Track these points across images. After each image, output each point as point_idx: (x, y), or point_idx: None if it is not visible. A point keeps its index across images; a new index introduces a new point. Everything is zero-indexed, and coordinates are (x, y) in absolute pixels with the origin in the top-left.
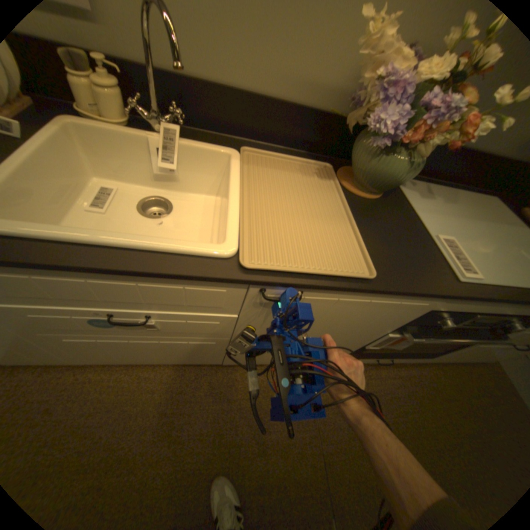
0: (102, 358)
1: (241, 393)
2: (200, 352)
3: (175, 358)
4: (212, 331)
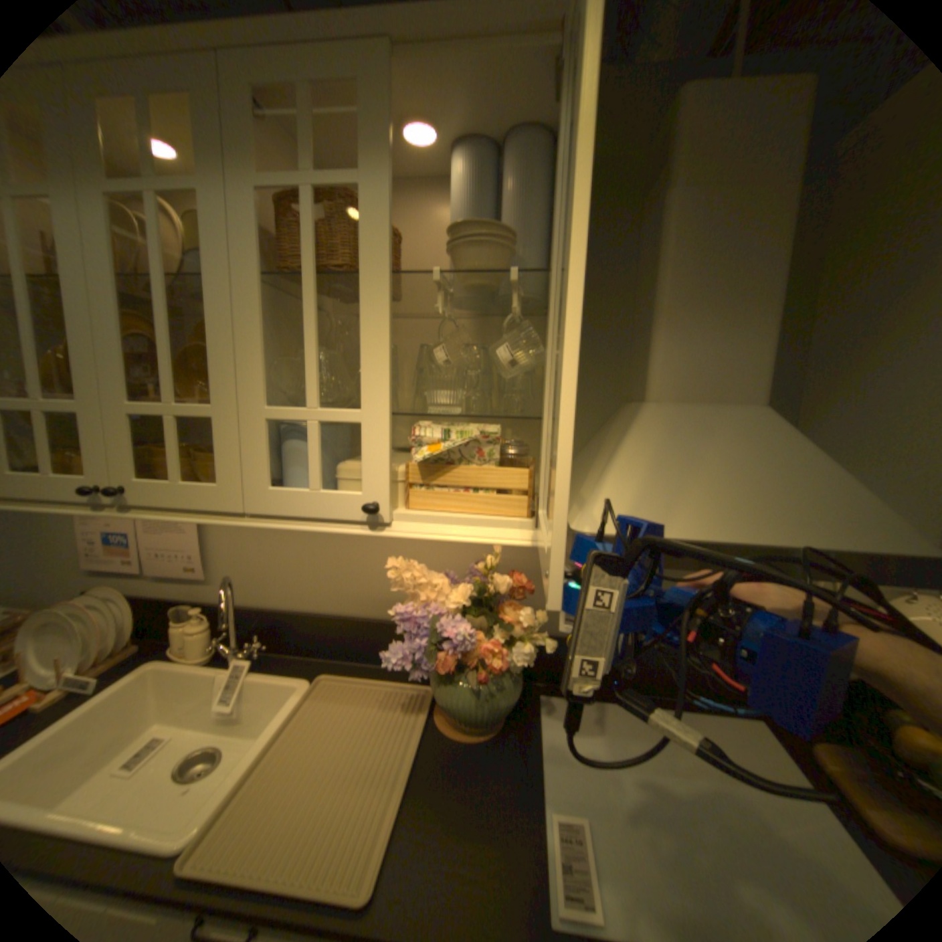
0: None
1: None
2: None
3: None
4: None
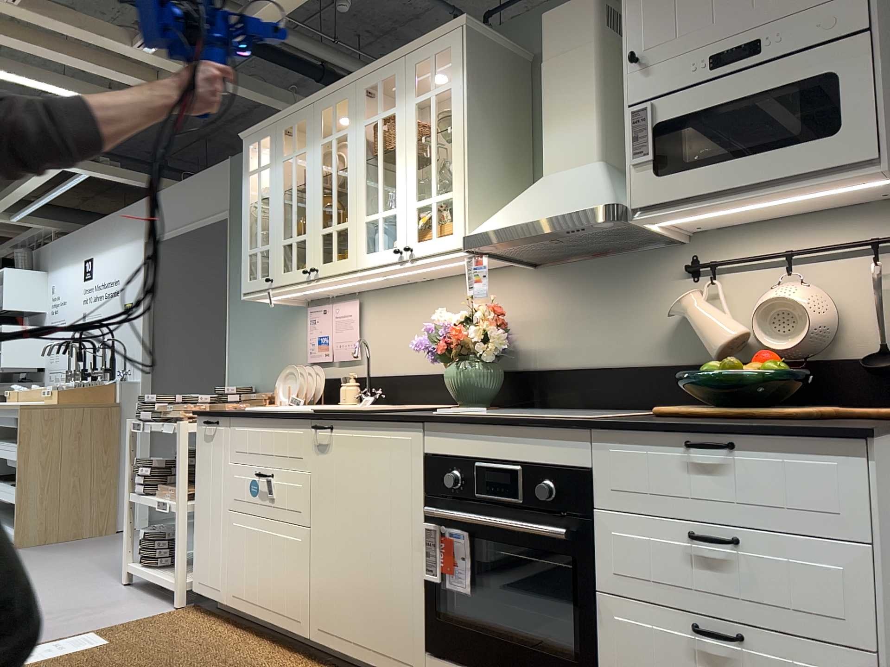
0: (238, 579)
1: None
2: (292, 571)
3: (276, 592)
4: (297, 504)
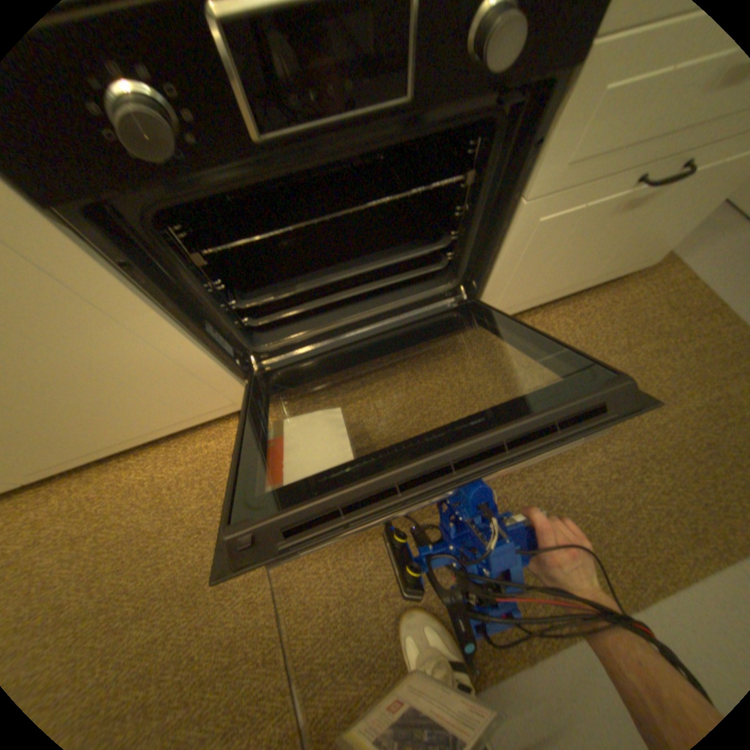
0: None
1: (96, 518)
2: None
3: None
4: None
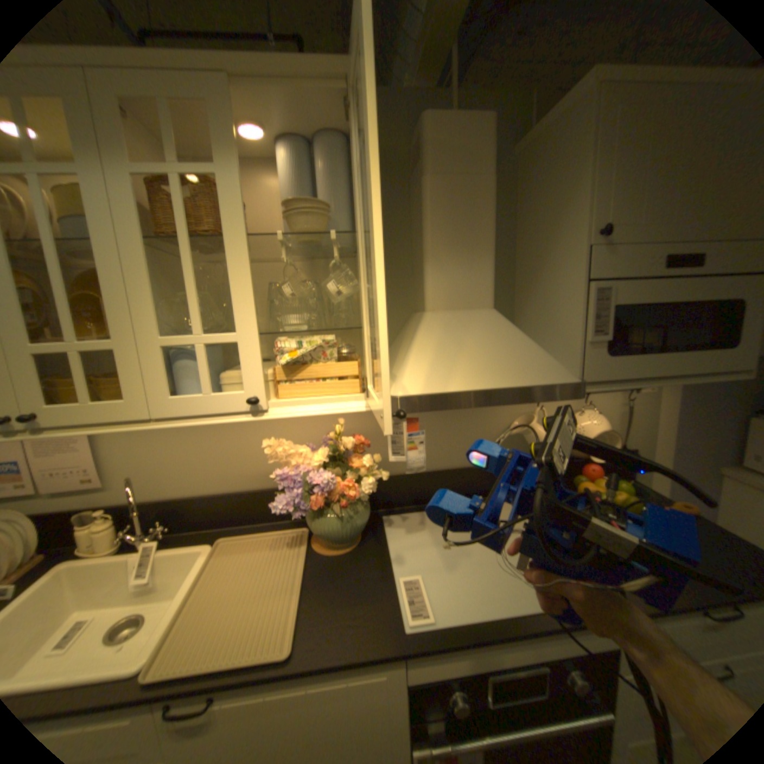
0: None
1: None
2: None
3: None
4: None
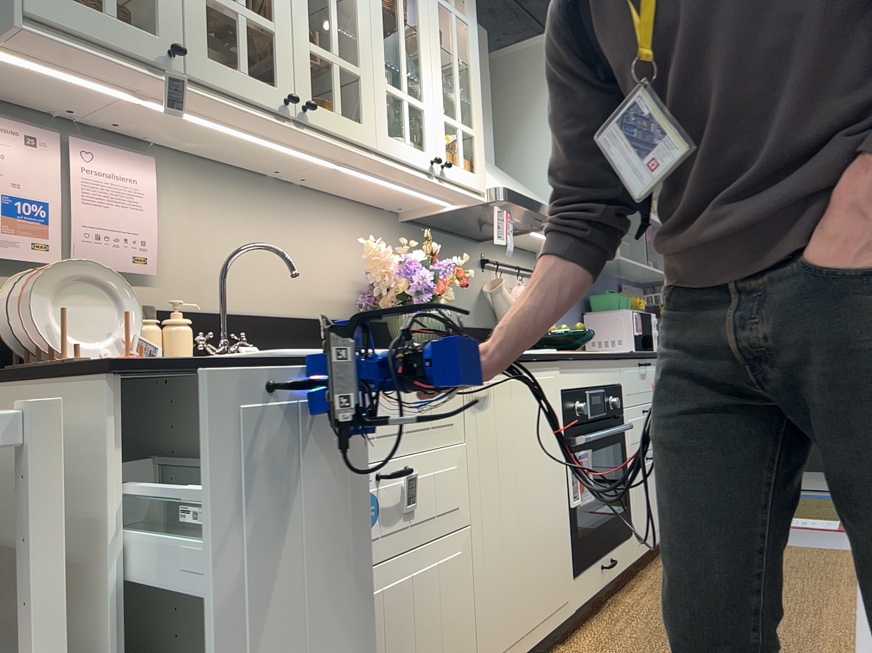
0: None
1: None
2: (450, 612)
3: None
4: (453, 499)
